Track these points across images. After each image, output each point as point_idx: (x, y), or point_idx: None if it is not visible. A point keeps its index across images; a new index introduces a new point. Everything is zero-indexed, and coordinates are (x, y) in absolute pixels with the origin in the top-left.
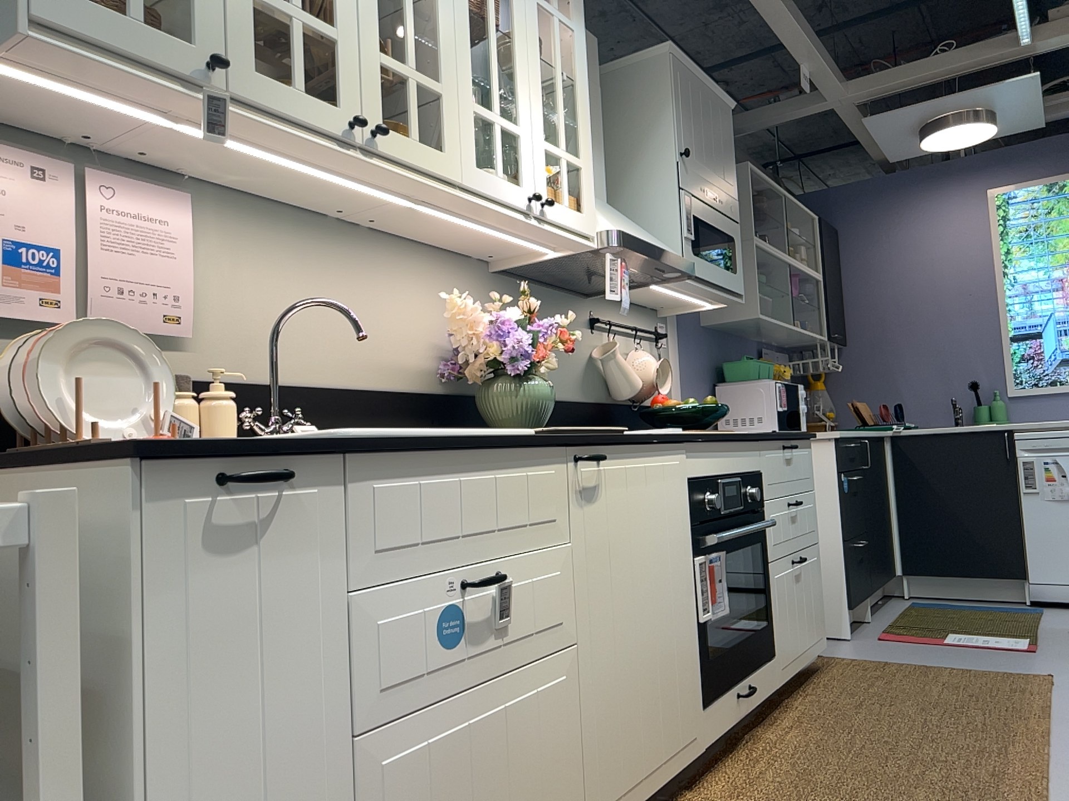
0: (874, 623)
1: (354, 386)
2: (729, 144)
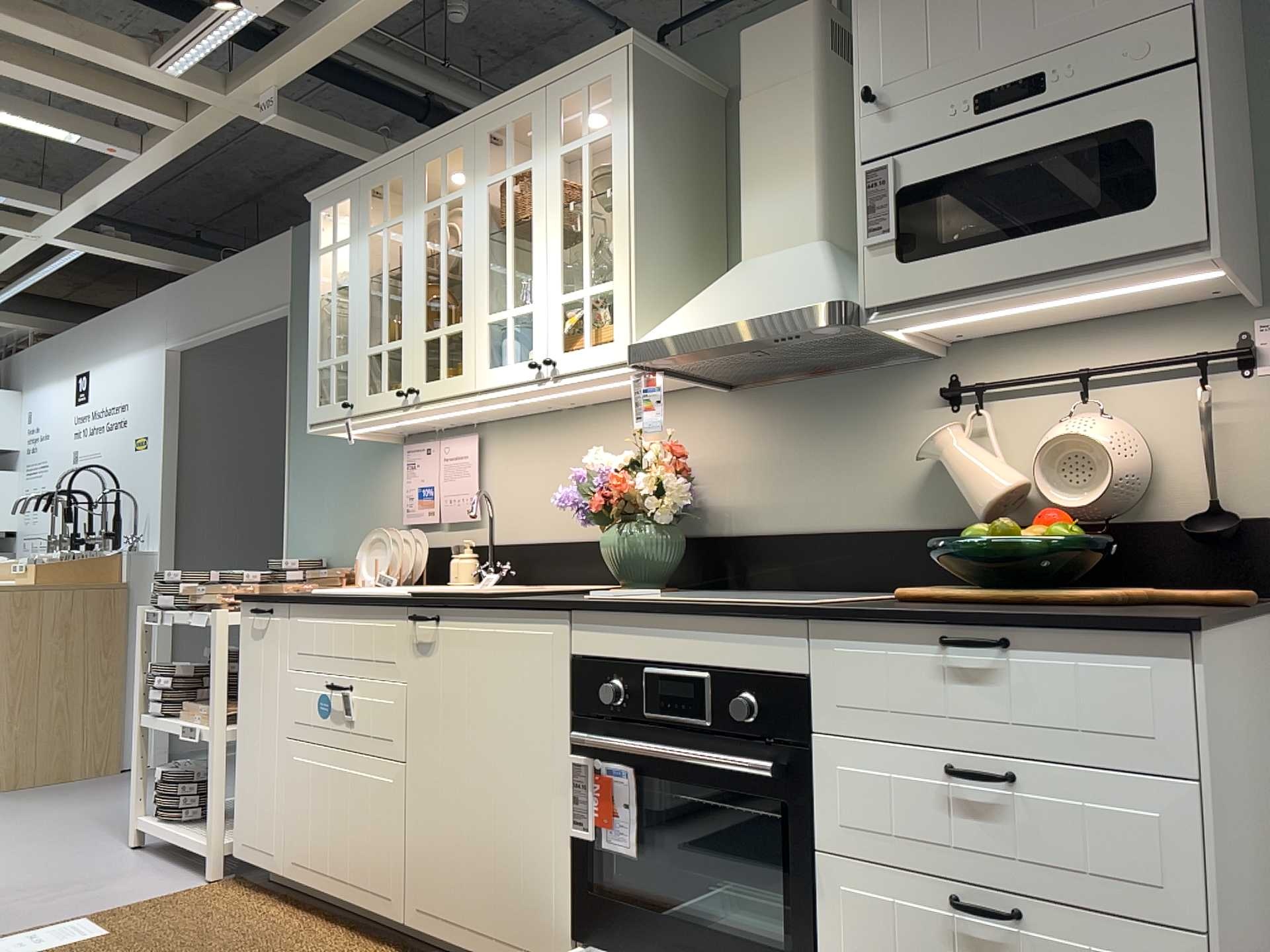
0: None
1: (574, 539)
2: None
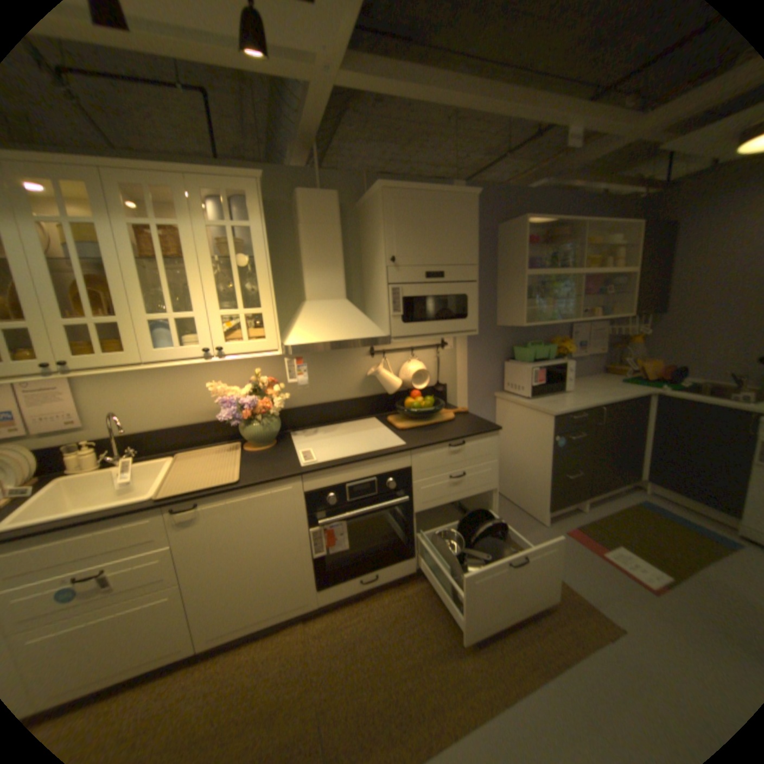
0: (585, 518)
1: (181, 424)
2: (466, 225)
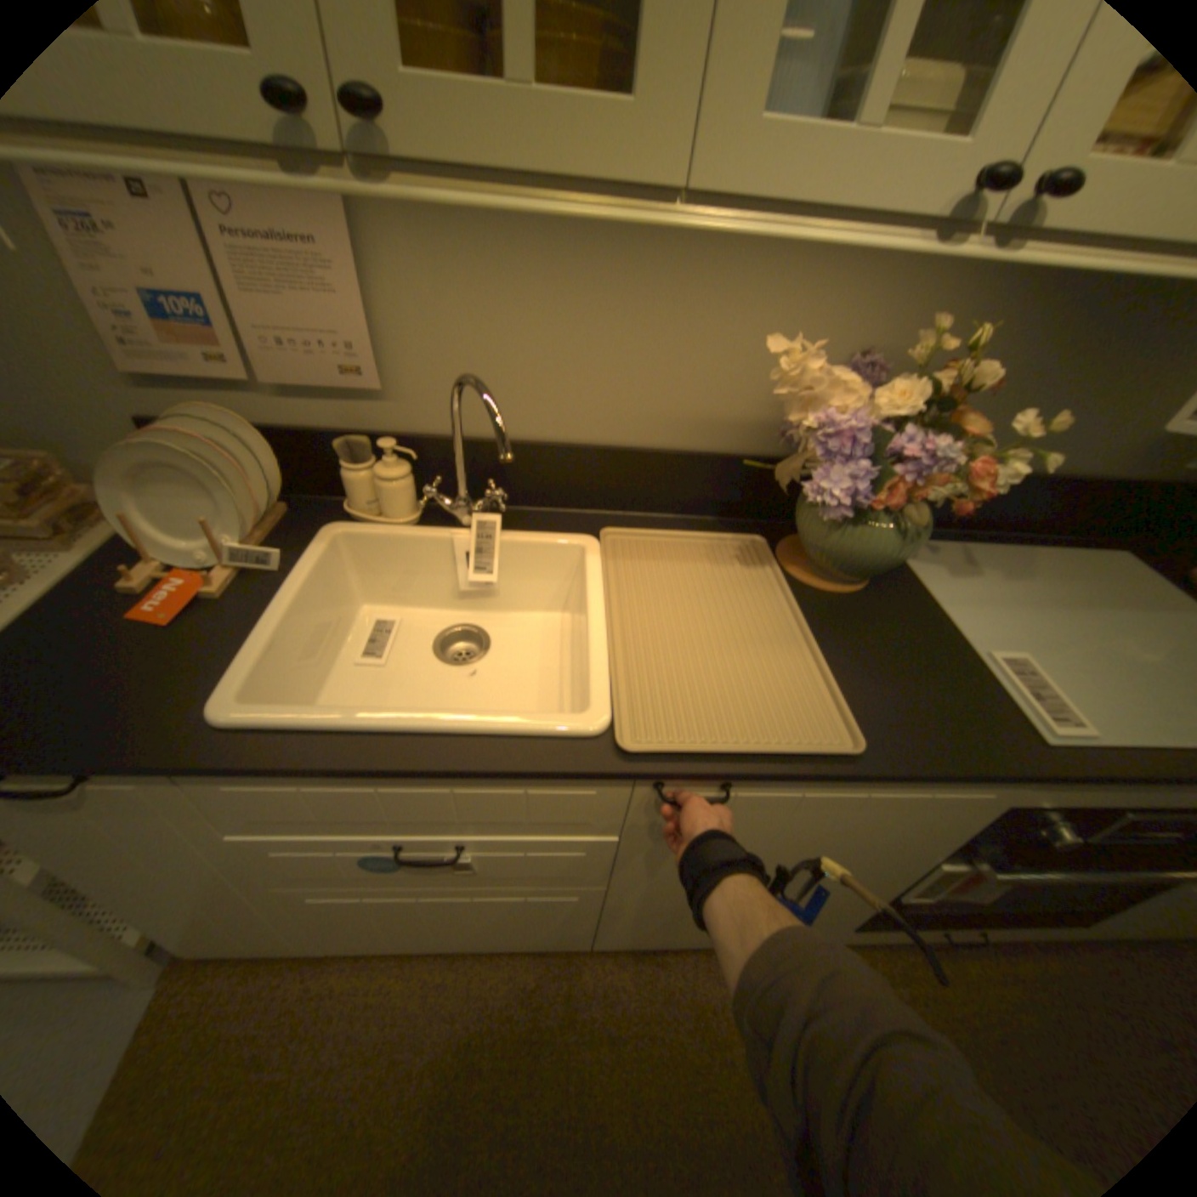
0: None
1: (621, 444)
2: None
